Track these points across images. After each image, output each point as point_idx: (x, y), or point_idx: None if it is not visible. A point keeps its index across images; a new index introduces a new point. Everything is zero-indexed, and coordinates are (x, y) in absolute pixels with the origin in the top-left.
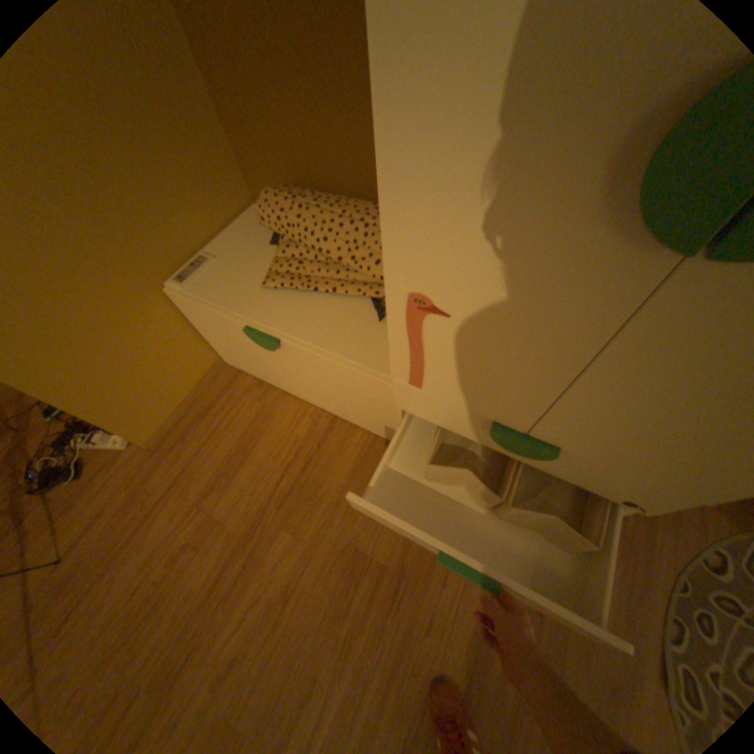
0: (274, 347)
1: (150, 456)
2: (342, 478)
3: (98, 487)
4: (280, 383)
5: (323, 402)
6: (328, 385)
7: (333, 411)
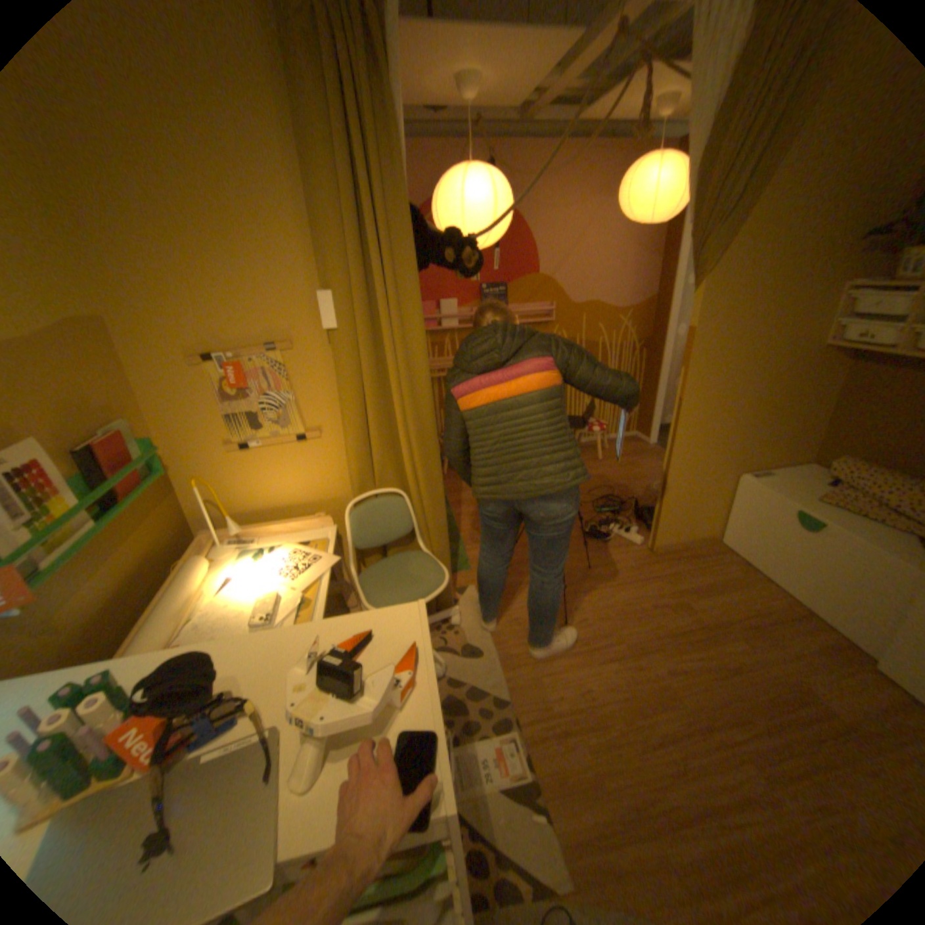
0: (818, 529)
1: (653, 557)
2: (809, 649)
3: (617, 553)
4: (774, 569)
5: (811, 596)
6: (840, 575)
7: (816, 609)
